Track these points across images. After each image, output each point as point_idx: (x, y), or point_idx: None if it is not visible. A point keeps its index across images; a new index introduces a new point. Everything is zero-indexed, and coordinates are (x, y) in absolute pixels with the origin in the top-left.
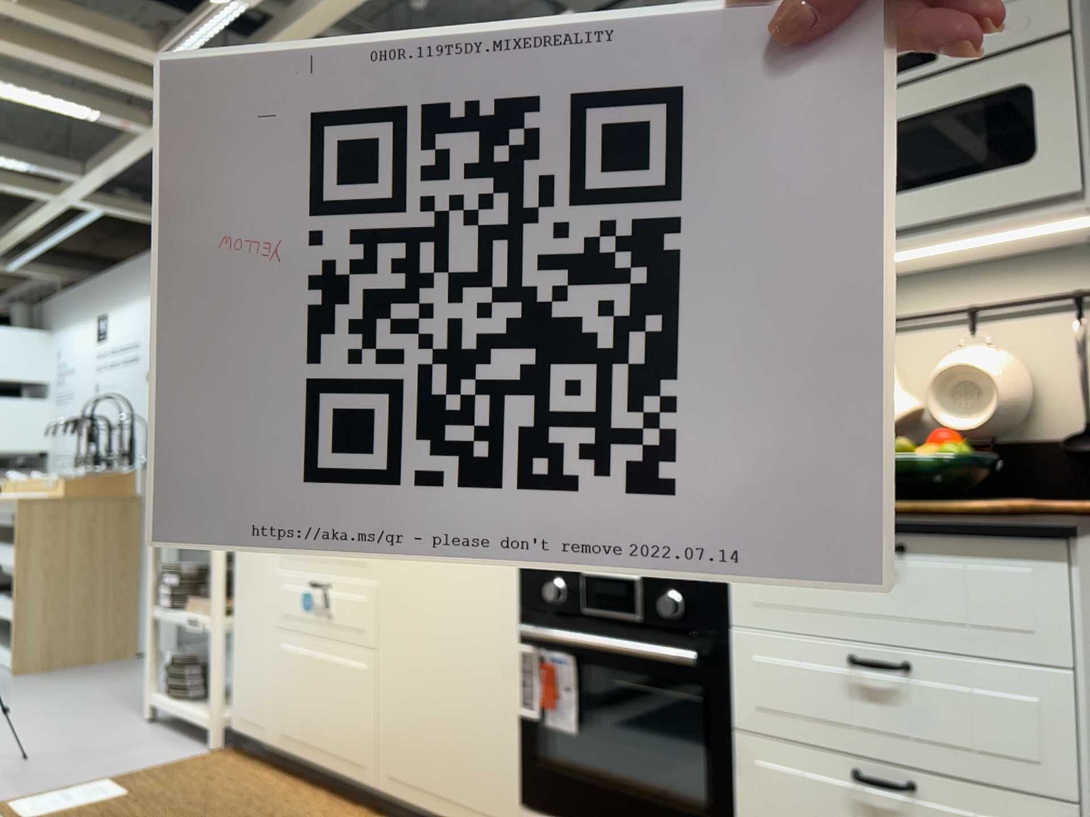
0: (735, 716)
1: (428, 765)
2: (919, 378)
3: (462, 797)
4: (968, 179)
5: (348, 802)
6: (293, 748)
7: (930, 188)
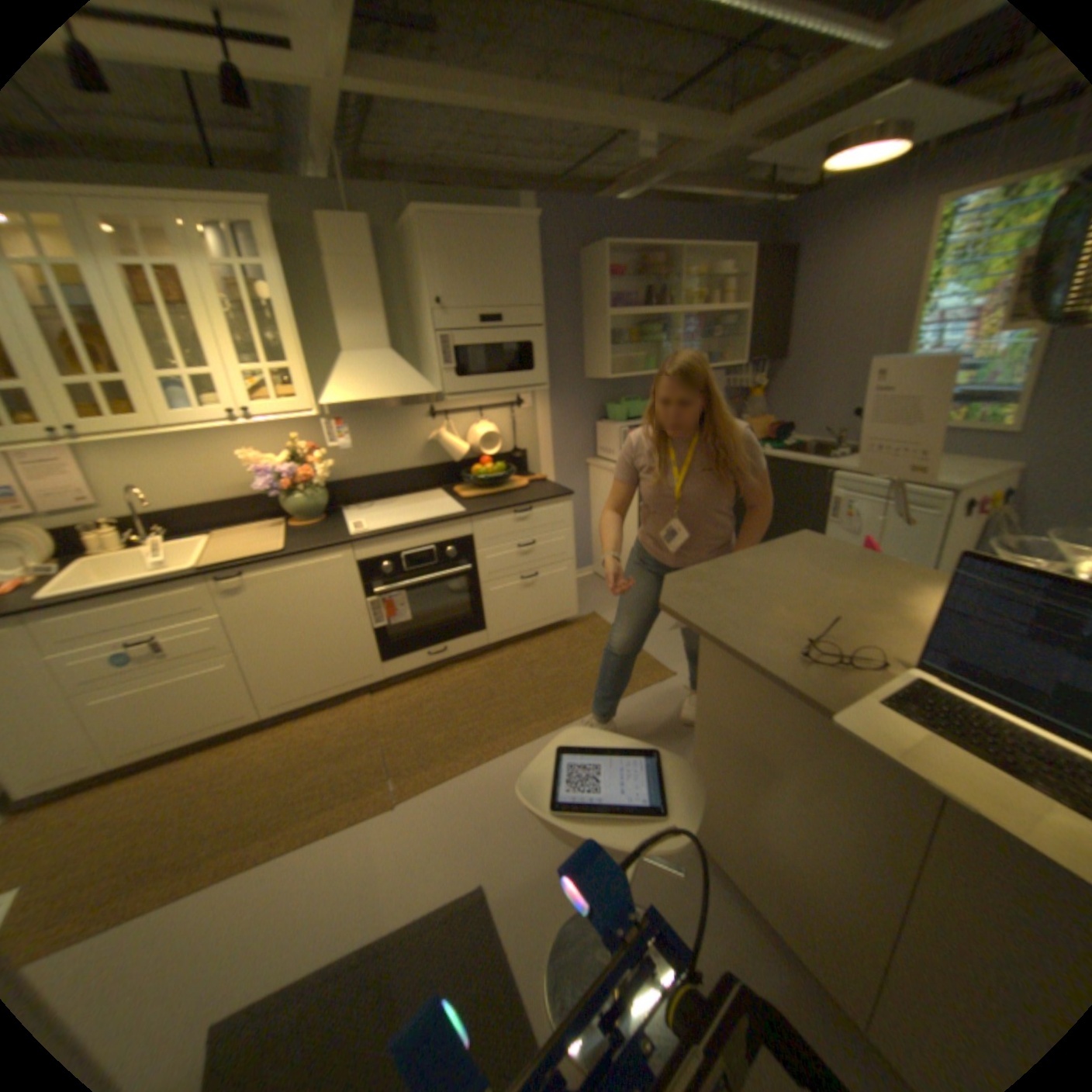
0: (479, 581)
1: (306, 685)
2: (459, 435)
3: (339, 683)
4: (514, 376)
5: (223, 747)
6: (141, 757)
7: (502, 377)
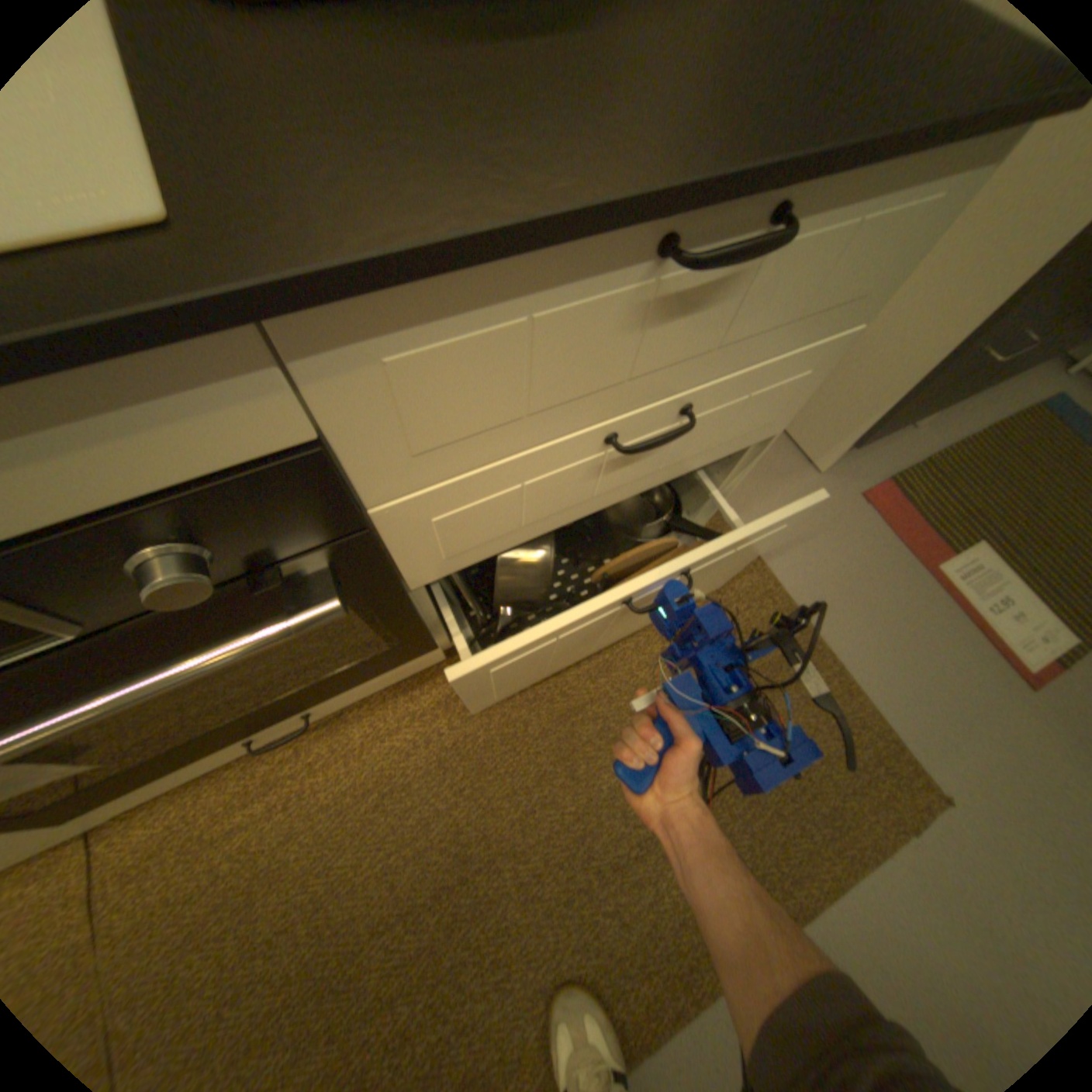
0: (403, 577)
1: None
2: None
3: None
4: None
5: None
6: None
7: None
